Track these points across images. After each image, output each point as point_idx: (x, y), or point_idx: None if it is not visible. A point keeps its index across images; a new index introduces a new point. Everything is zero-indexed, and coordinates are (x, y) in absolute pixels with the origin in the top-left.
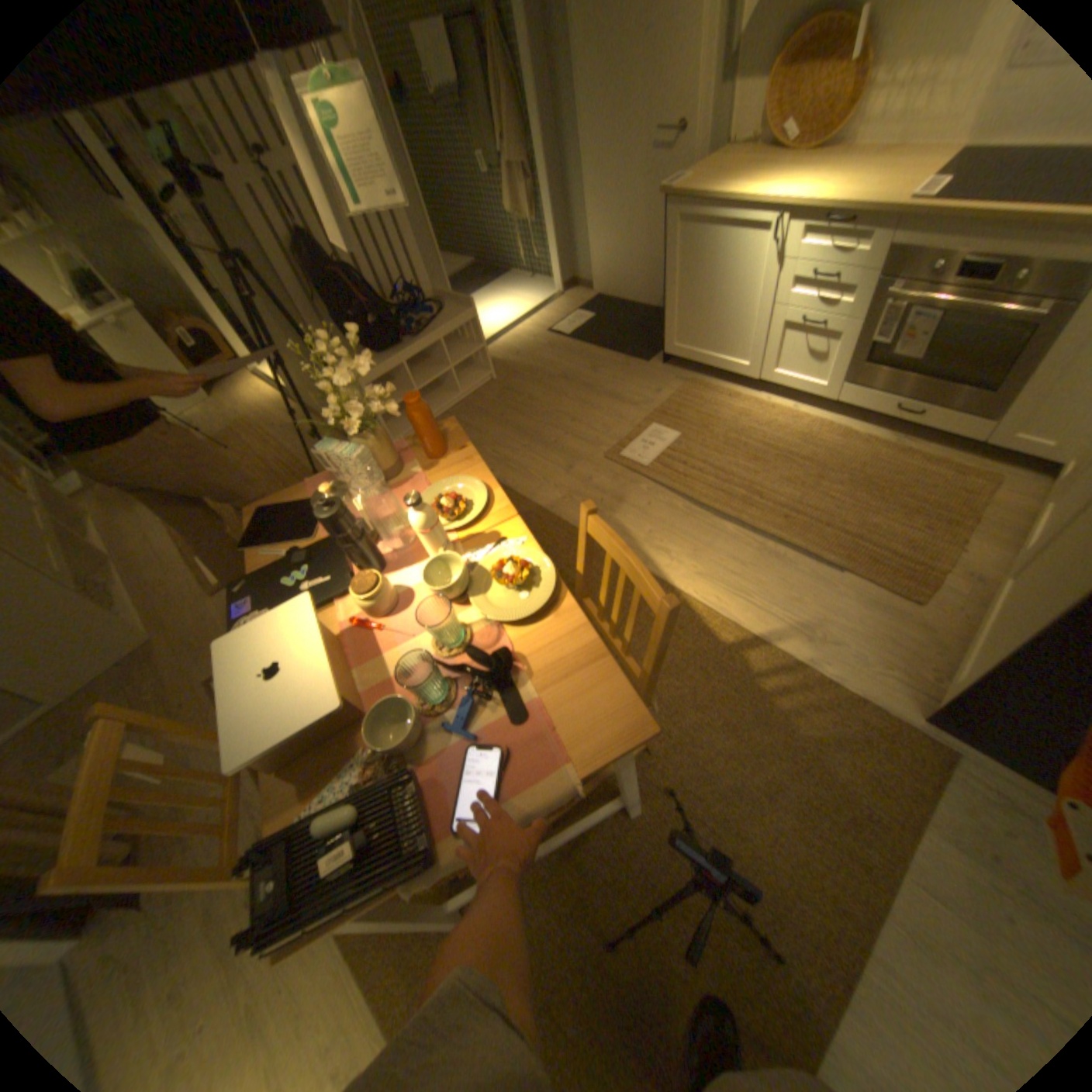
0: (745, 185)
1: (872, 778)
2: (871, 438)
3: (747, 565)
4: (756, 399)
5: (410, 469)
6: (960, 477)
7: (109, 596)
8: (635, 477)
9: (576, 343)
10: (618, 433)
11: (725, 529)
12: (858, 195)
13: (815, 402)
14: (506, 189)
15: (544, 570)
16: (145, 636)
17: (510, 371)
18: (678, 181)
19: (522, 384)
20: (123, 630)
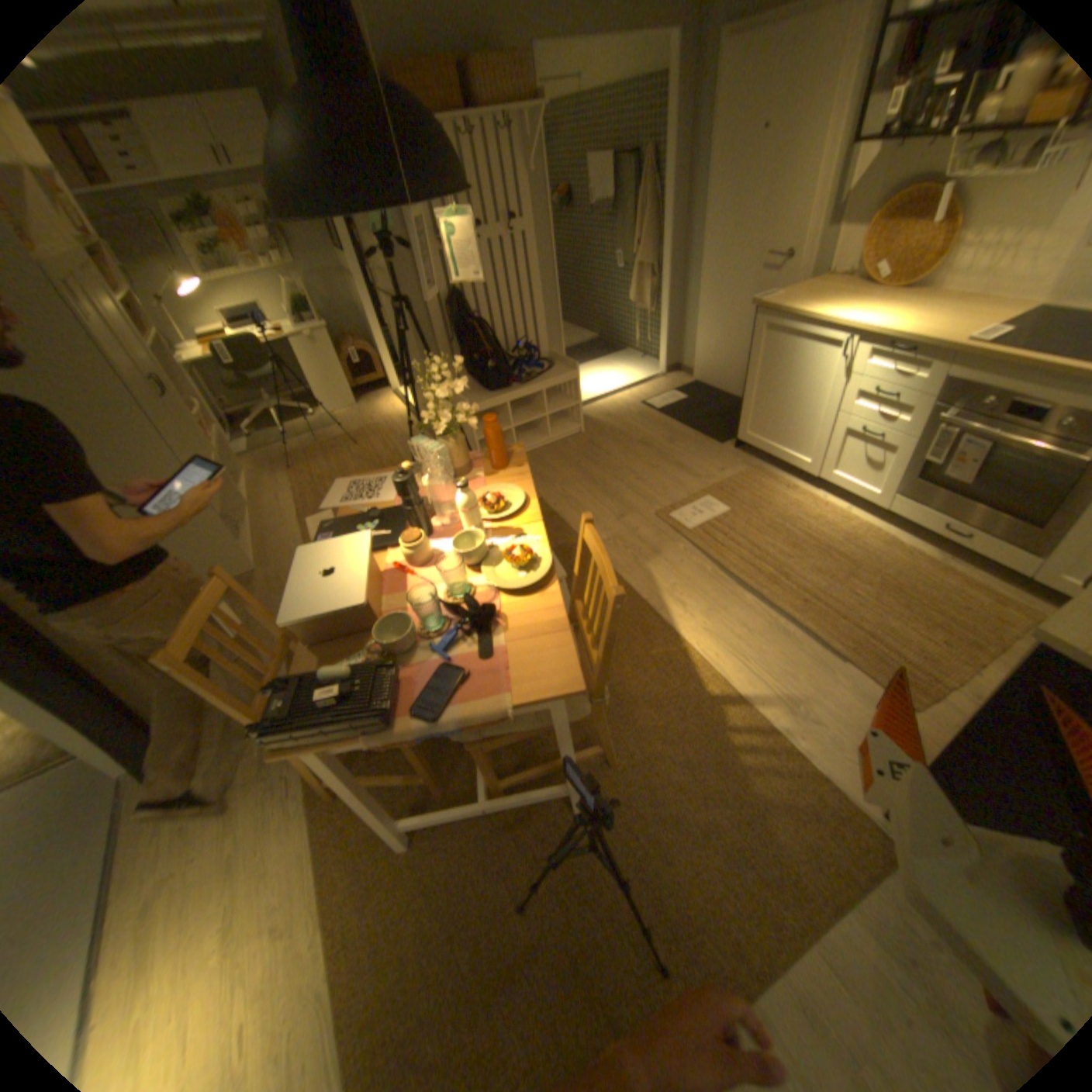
0: (826, 308)
1: (811, 851)
2: (916, 552)
3: (754, 634)
4: (812, 495)
5: (475, 474)
6: (999, 607)
7: (238, 532)
8: (677, 537)
9: (662, 417)
10: (674, 497)
11: (745, 598)
12: (922, 330)
13: (870, 508)
14: (635, 283)
15: (544, 562)
16: (252, 566)
17: (598, 429)
18: (769, 297)
19: (604, 441)
20: (239, 558)
